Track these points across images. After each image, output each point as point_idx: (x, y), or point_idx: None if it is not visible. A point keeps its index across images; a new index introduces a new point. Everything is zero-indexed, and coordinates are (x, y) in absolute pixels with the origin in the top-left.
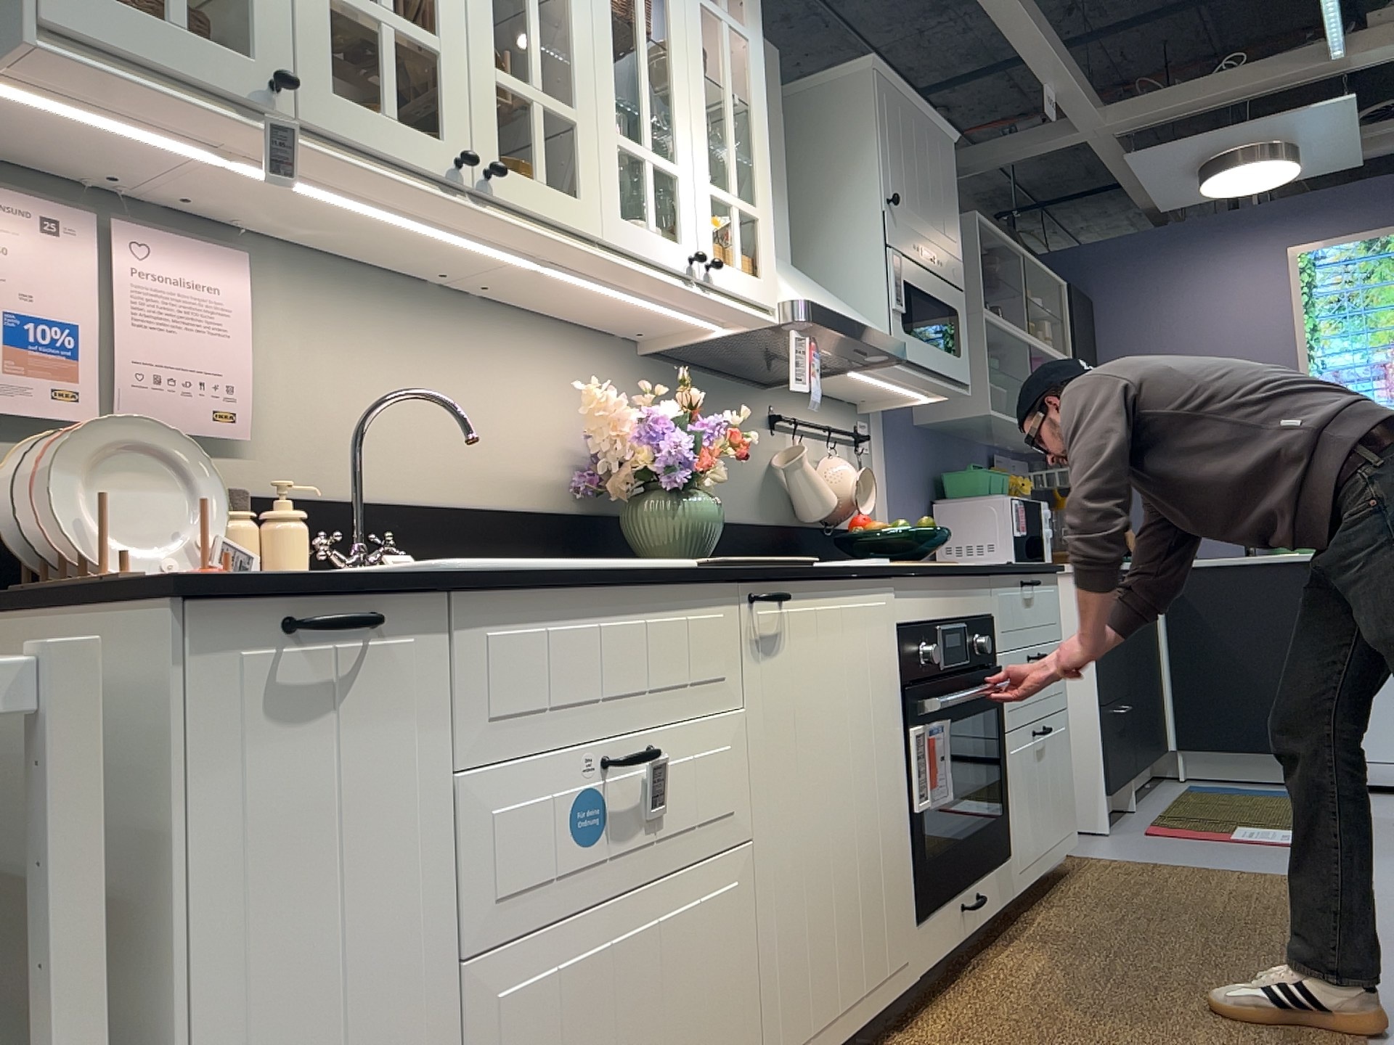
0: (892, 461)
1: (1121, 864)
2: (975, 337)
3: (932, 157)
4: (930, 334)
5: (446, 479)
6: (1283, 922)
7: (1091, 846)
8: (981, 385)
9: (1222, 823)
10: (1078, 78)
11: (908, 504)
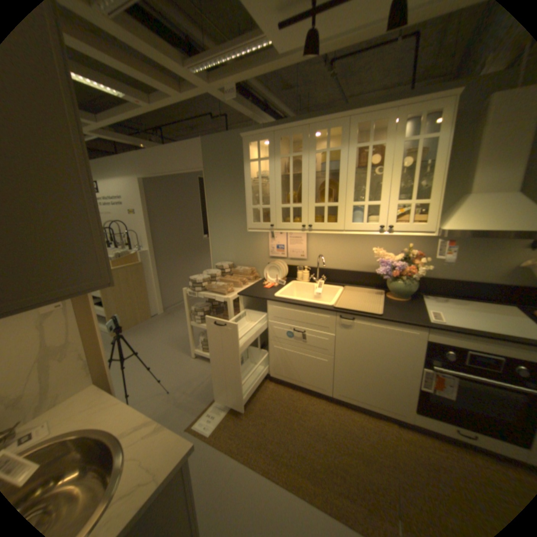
0: None
1: None
2: None
3: None
4: None
5: (347, 265)
6: None
7: None
8: None
9: None
10: None
11: None
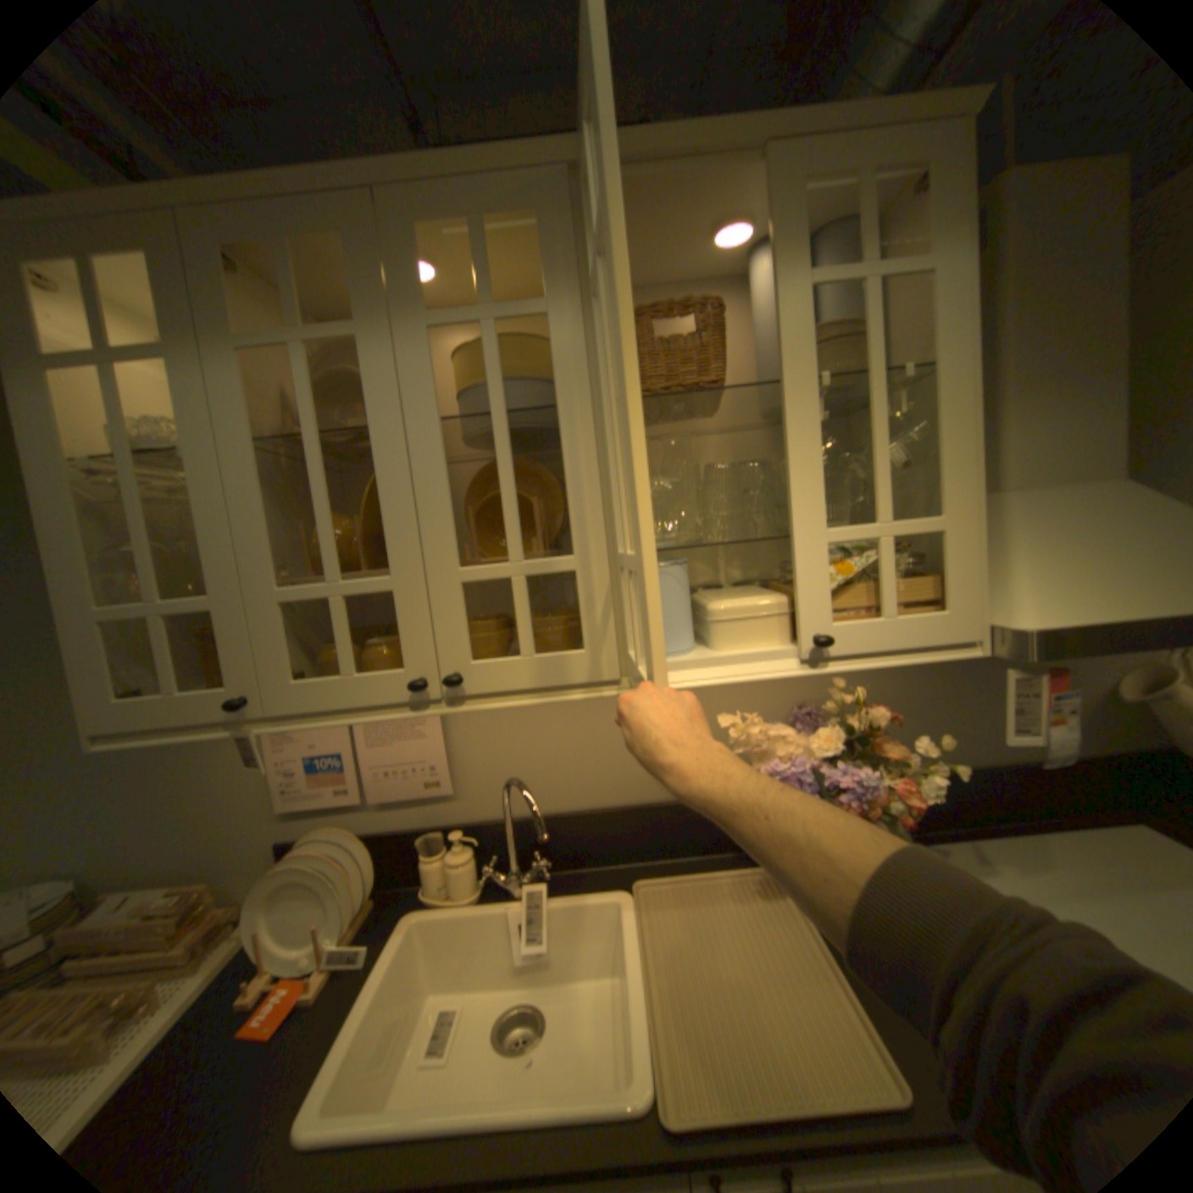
0: None
1: None
2: None
3: None
4: None
5: (621, 786)
6: None
7: None
8: None
9: None
10: None
11: None
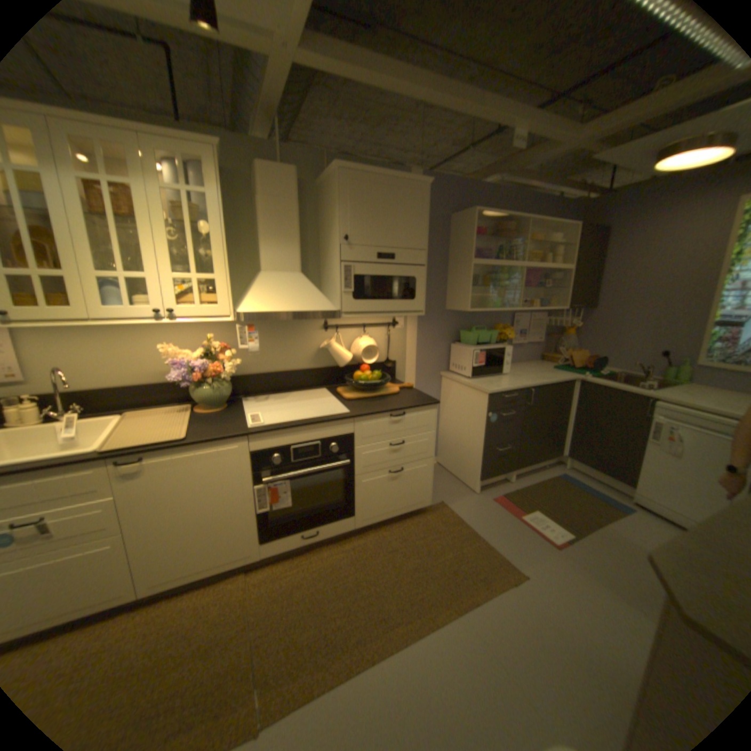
0: (420, 329)
1: (449, 517)
2: (467, 273)
3: (398, 200)
4: (389, 292)
5: (122, 378)
6: (443, 586)
7: (459, 500)
8: (472, 295)
9: (533, 507)
10: (540, 117)
11: (430, 346)
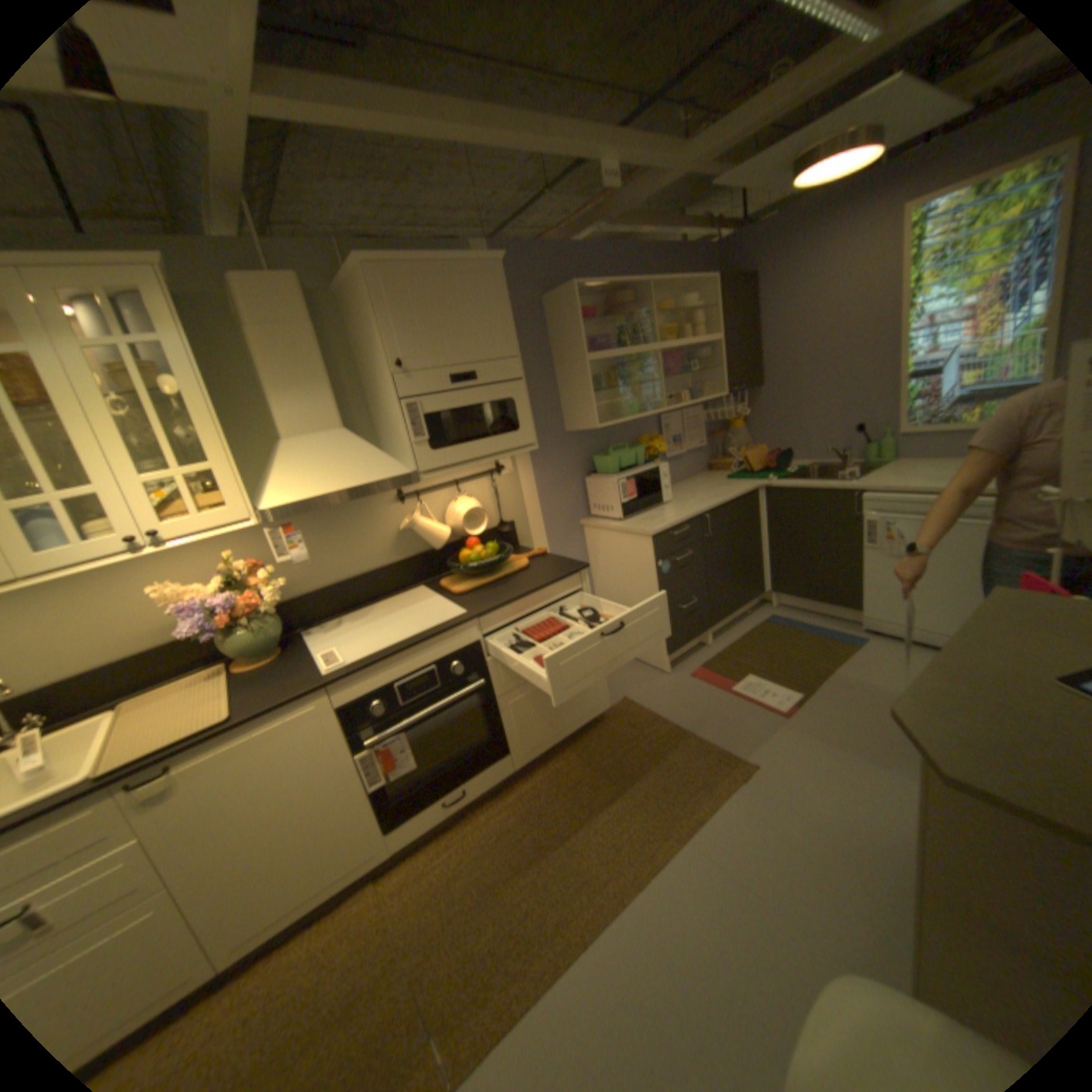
0: (538, 467)
1: (638, 717)
2: (584, 375)
3: (461, 292)
4: (481, 427)
5: (98, 652)
6: (653, 813)
7: (646, 689)
8: (598, 404)
9: (743, 671)
10: (632, 139)
11: (557, 487)
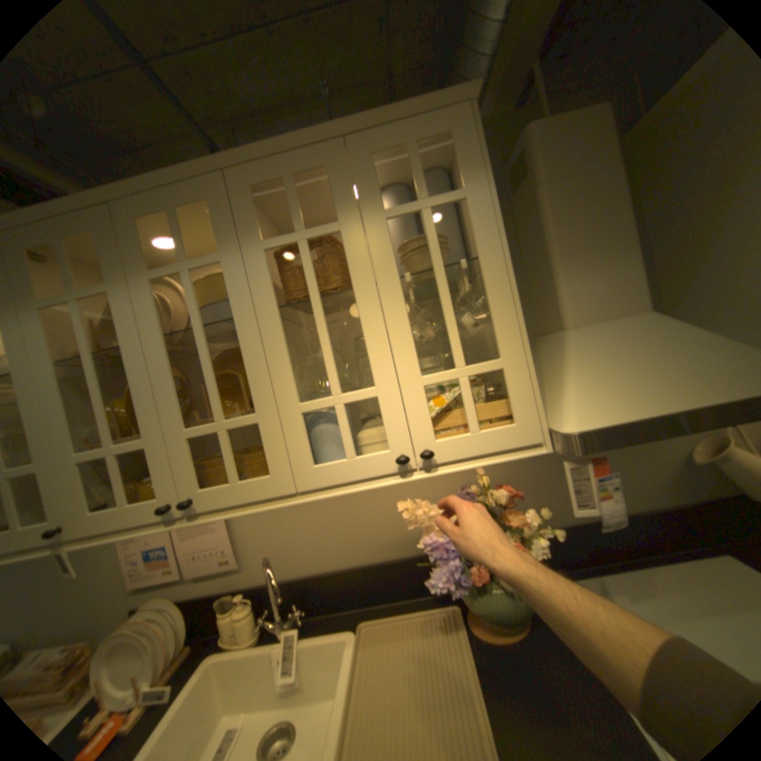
0: None
1: None
2: None
3: None
4: None
5: (348, 553)
6: None
7: None
8: None
9: None
10: None
11: None
